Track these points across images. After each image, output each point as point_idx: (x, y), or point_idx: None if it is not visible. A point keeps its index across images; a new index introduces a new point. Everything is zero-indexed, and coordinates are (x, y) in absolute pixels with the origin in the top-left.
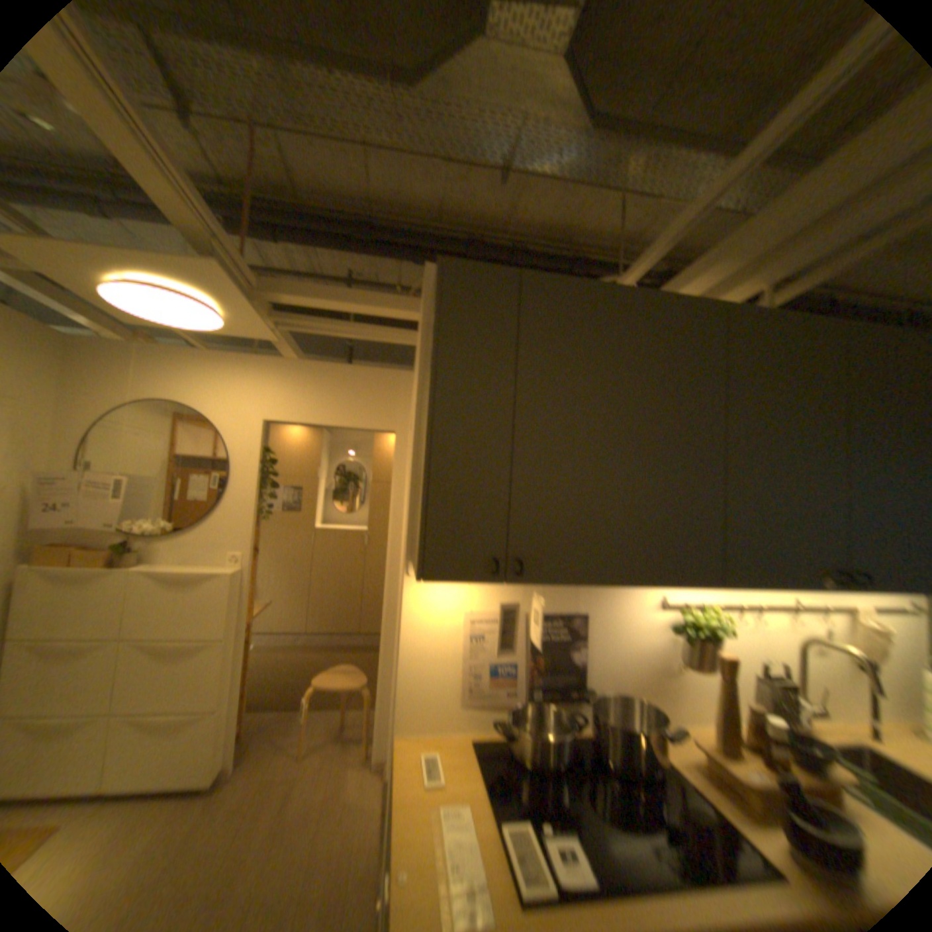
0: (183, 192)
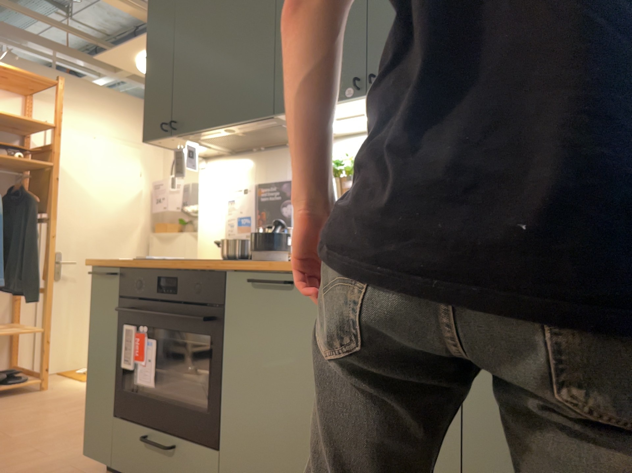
0: (129, 3)
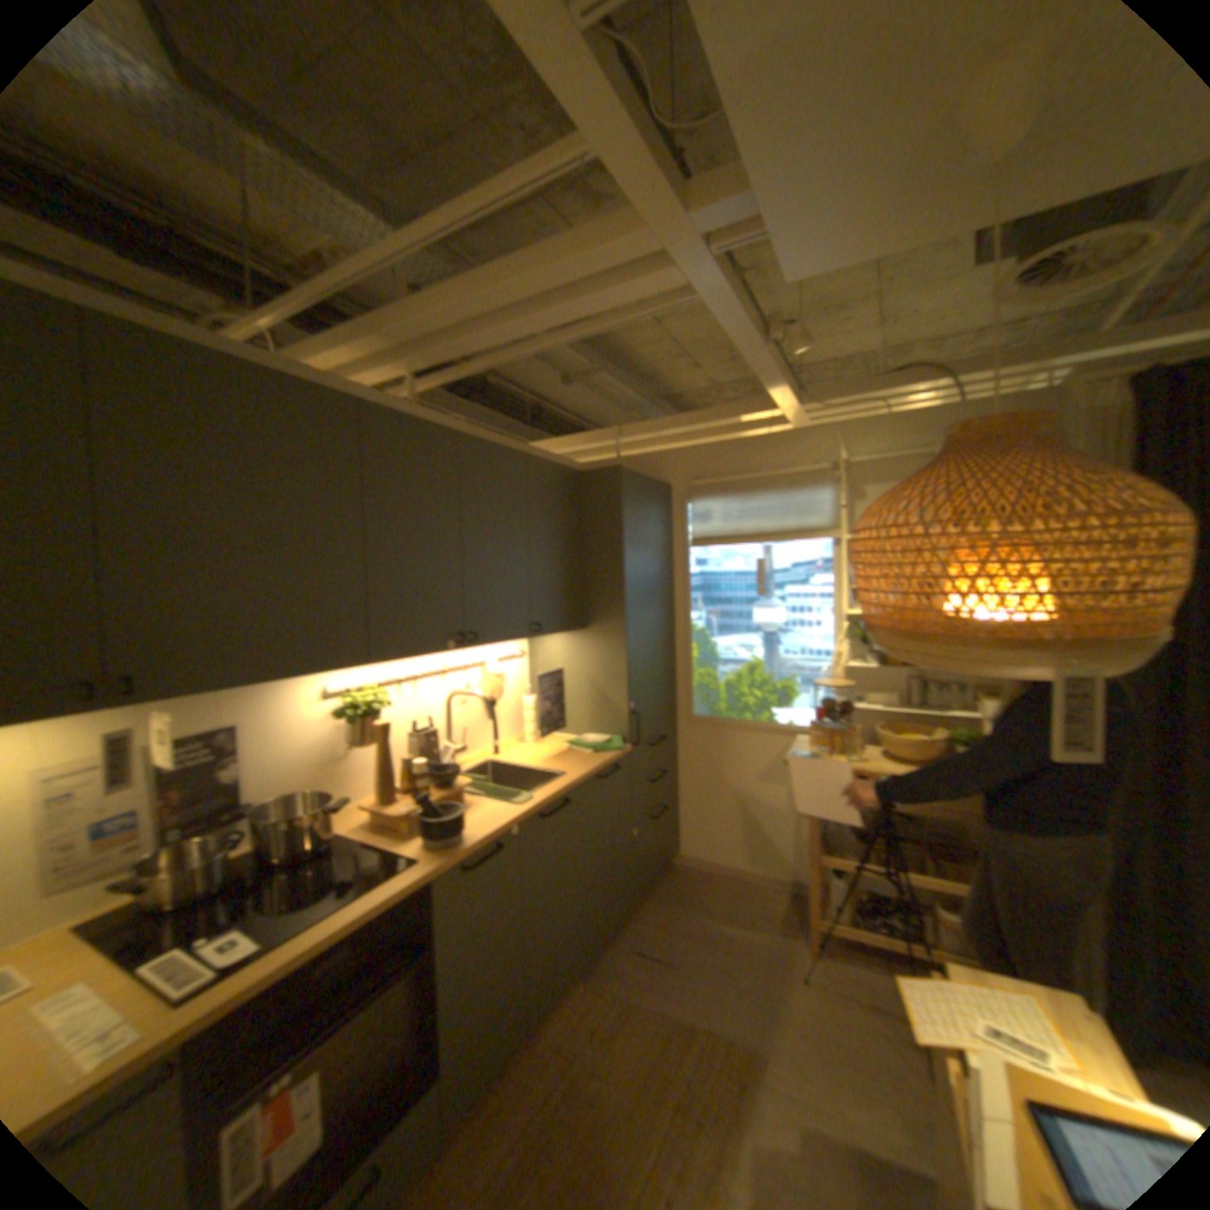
0: None
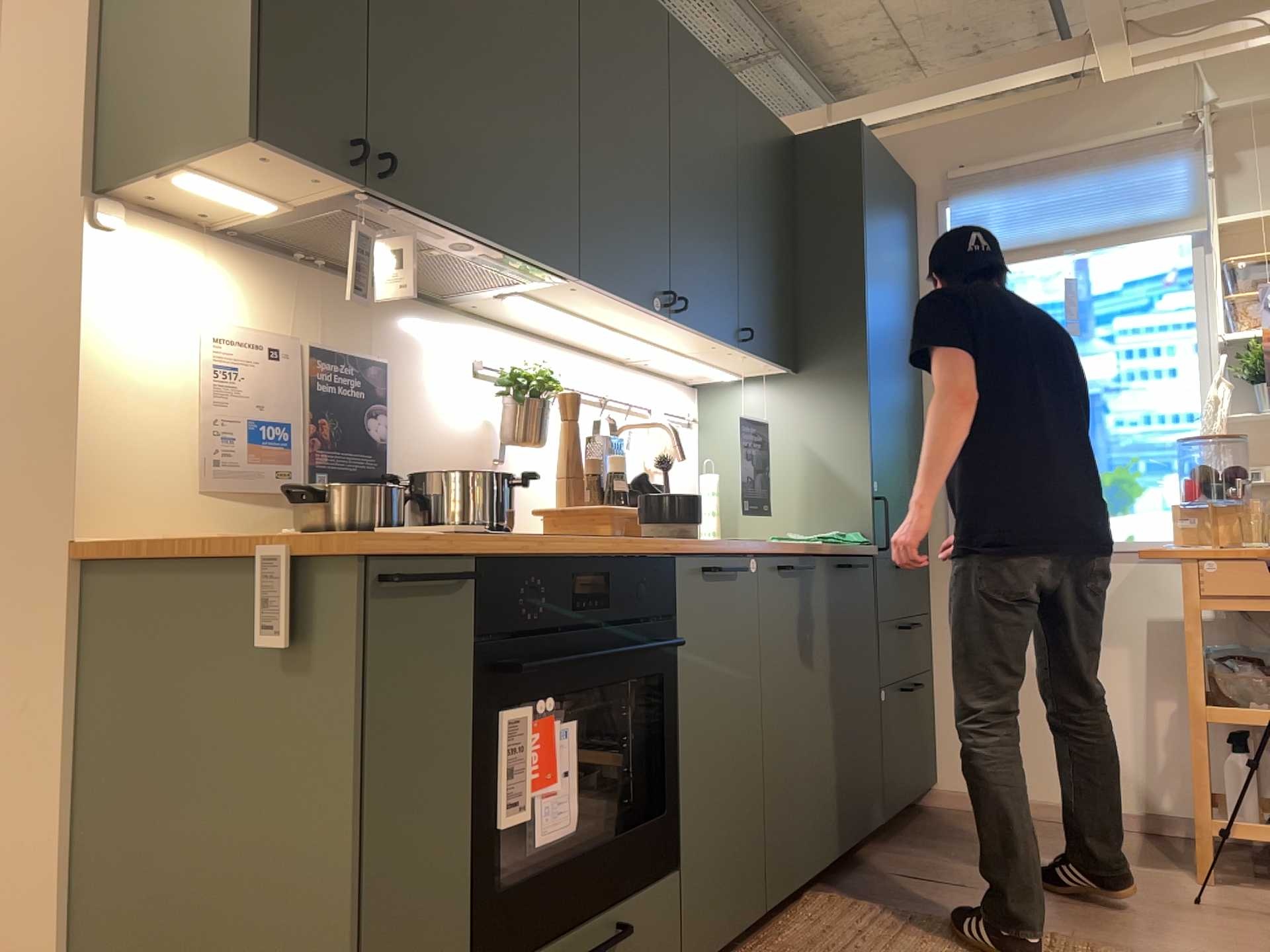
0: None
